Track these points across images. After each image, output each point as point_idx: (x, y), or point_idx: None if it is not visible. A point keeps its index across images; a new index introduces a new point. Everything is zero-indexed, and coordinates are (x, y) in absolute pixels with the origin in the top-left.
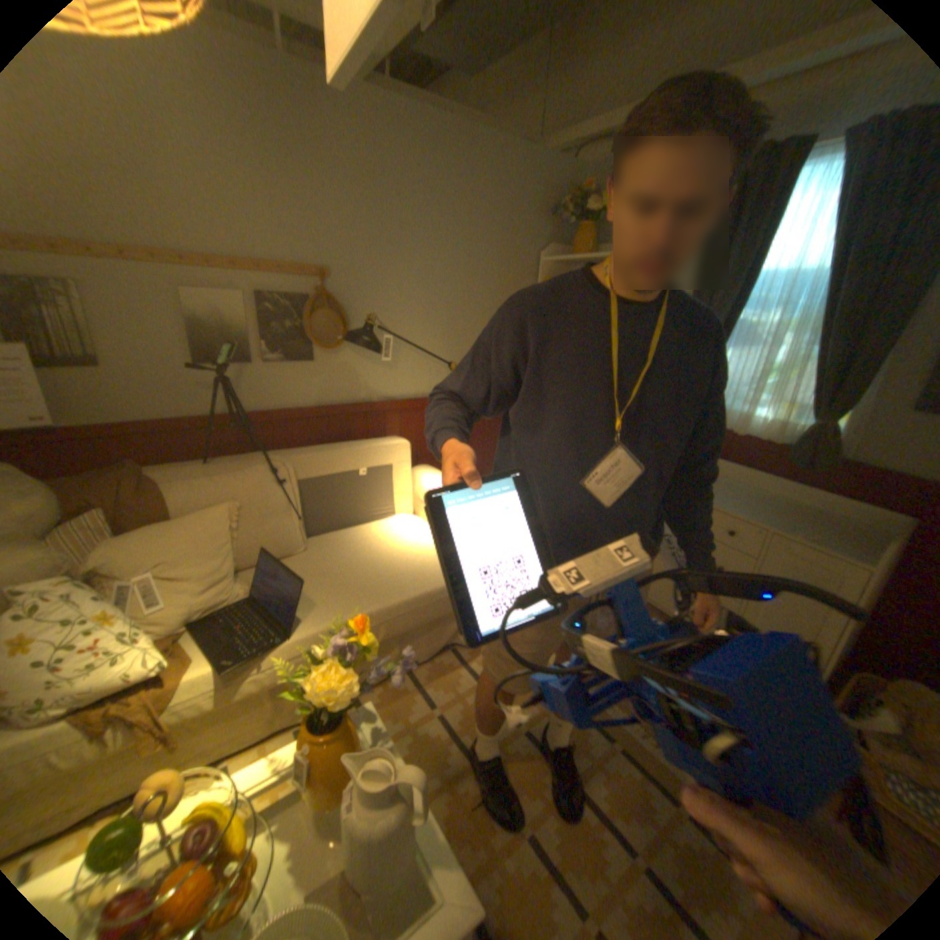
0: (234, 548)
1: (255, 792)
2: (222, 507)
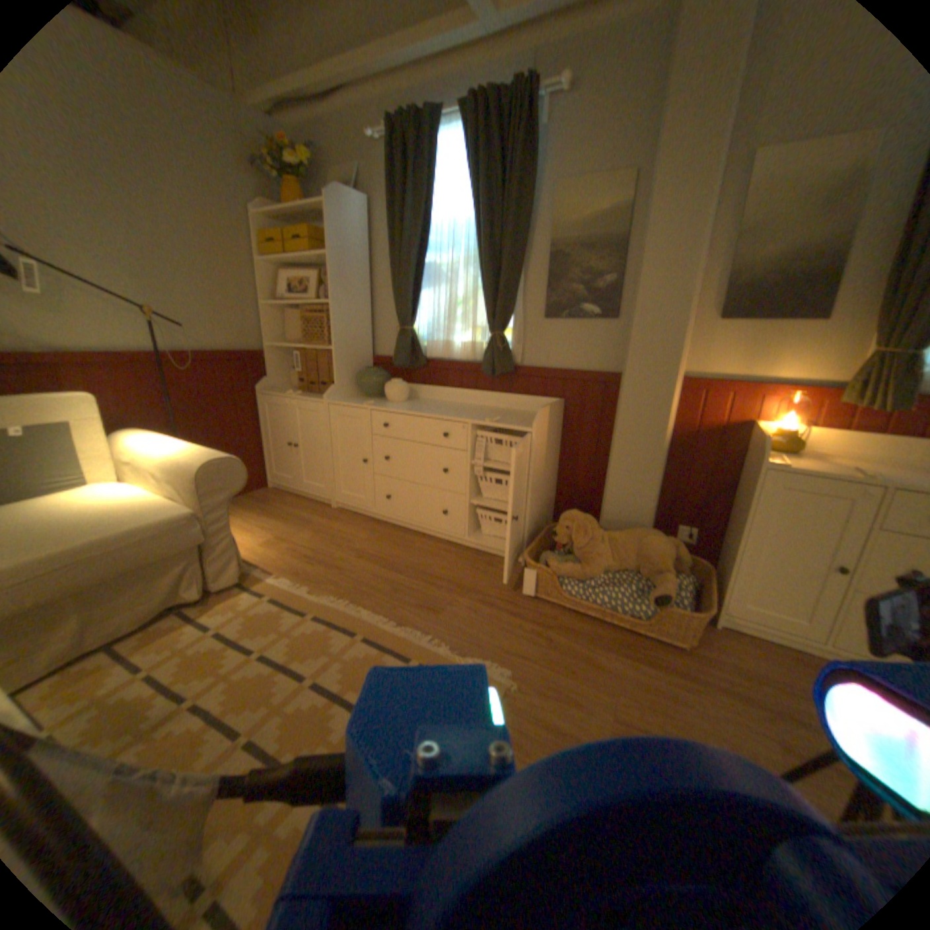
0: None
1: None
2: None
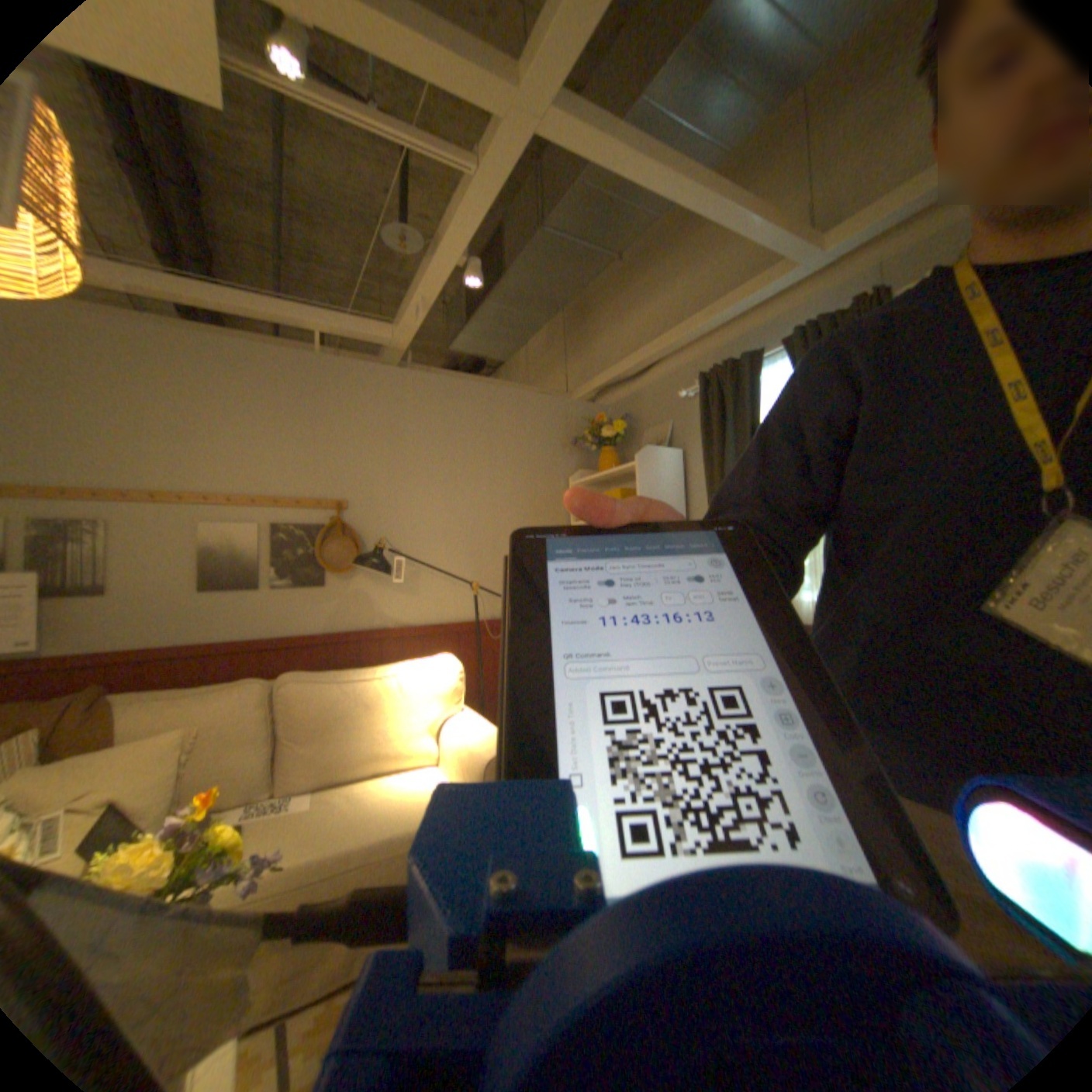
0: (174, 784)
1: None
2: (174, 732)
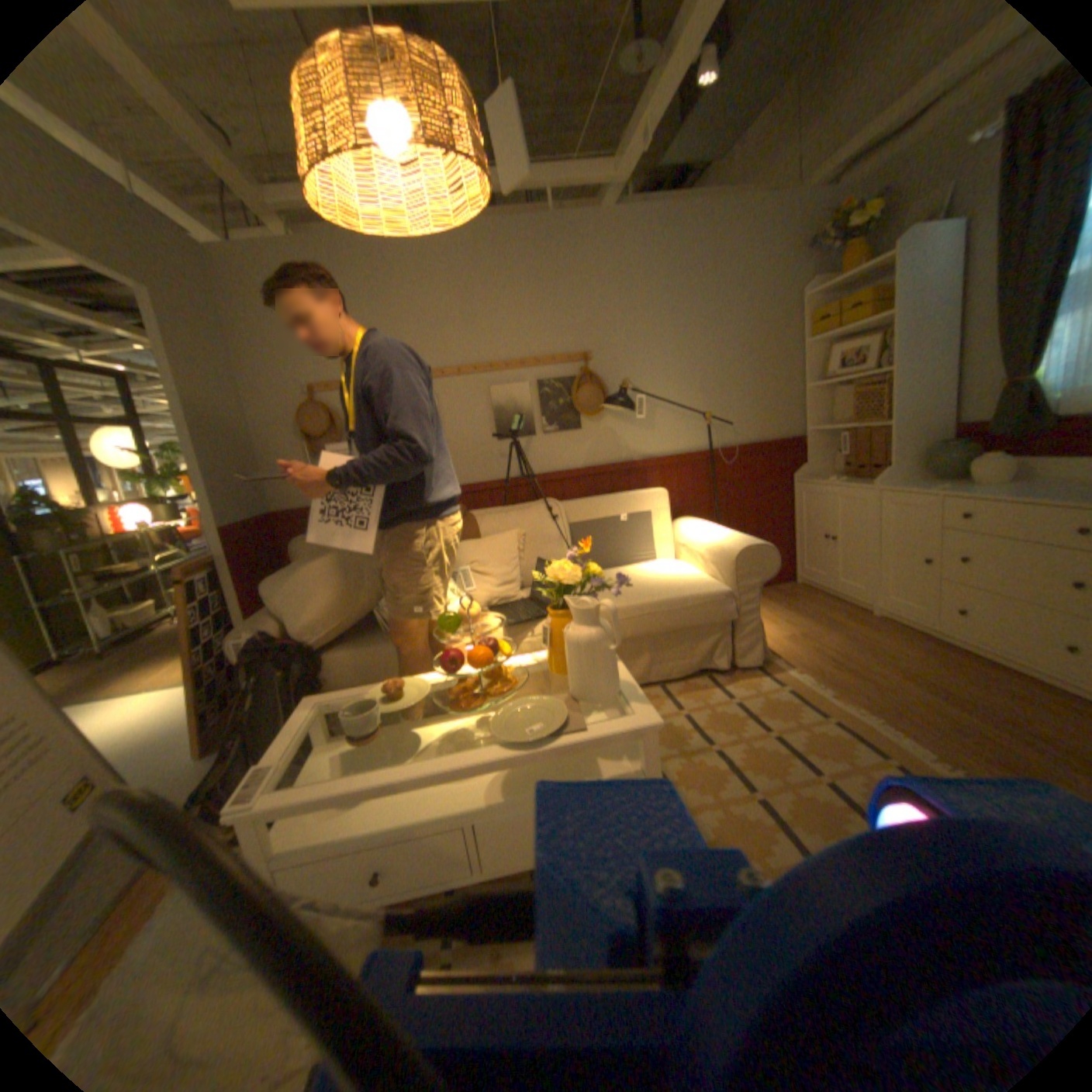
0: (518, 563)
1: (519, 667)
2: (511, 531)
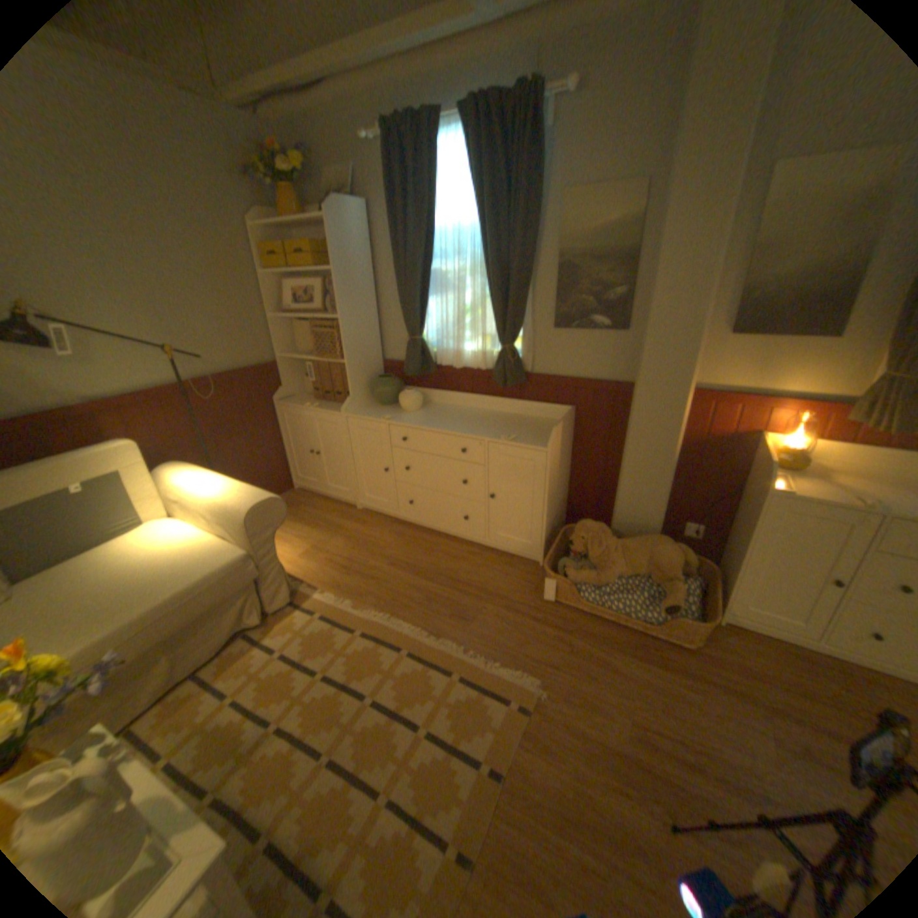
0: None
1: None
2: None
